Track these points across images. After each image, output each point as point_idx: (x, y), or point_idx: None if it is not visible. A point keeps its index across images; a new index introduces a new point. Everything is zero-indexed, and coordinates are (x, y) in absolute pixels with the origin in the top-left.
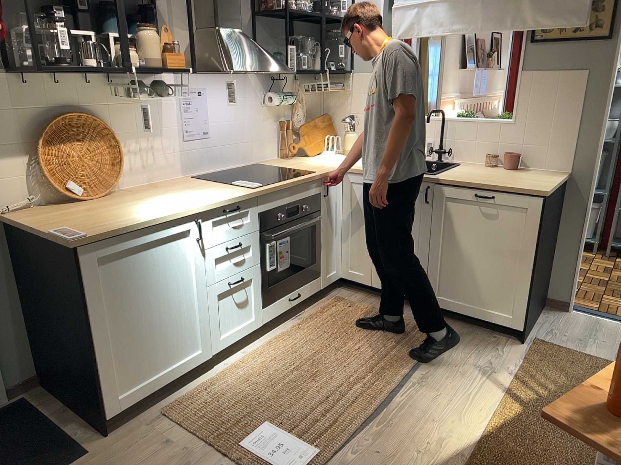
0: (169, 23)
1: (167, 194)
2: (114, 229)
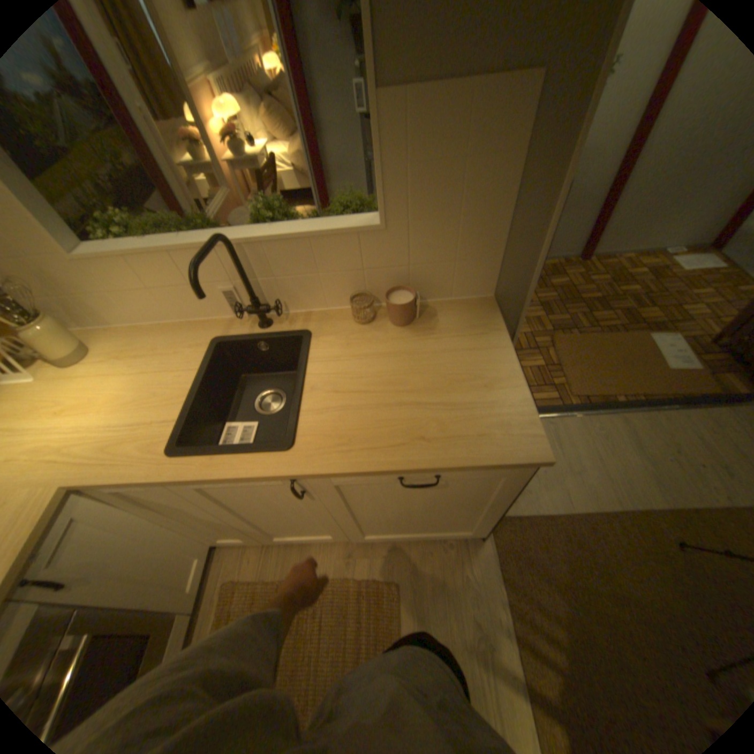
0: None
1: None
2: None
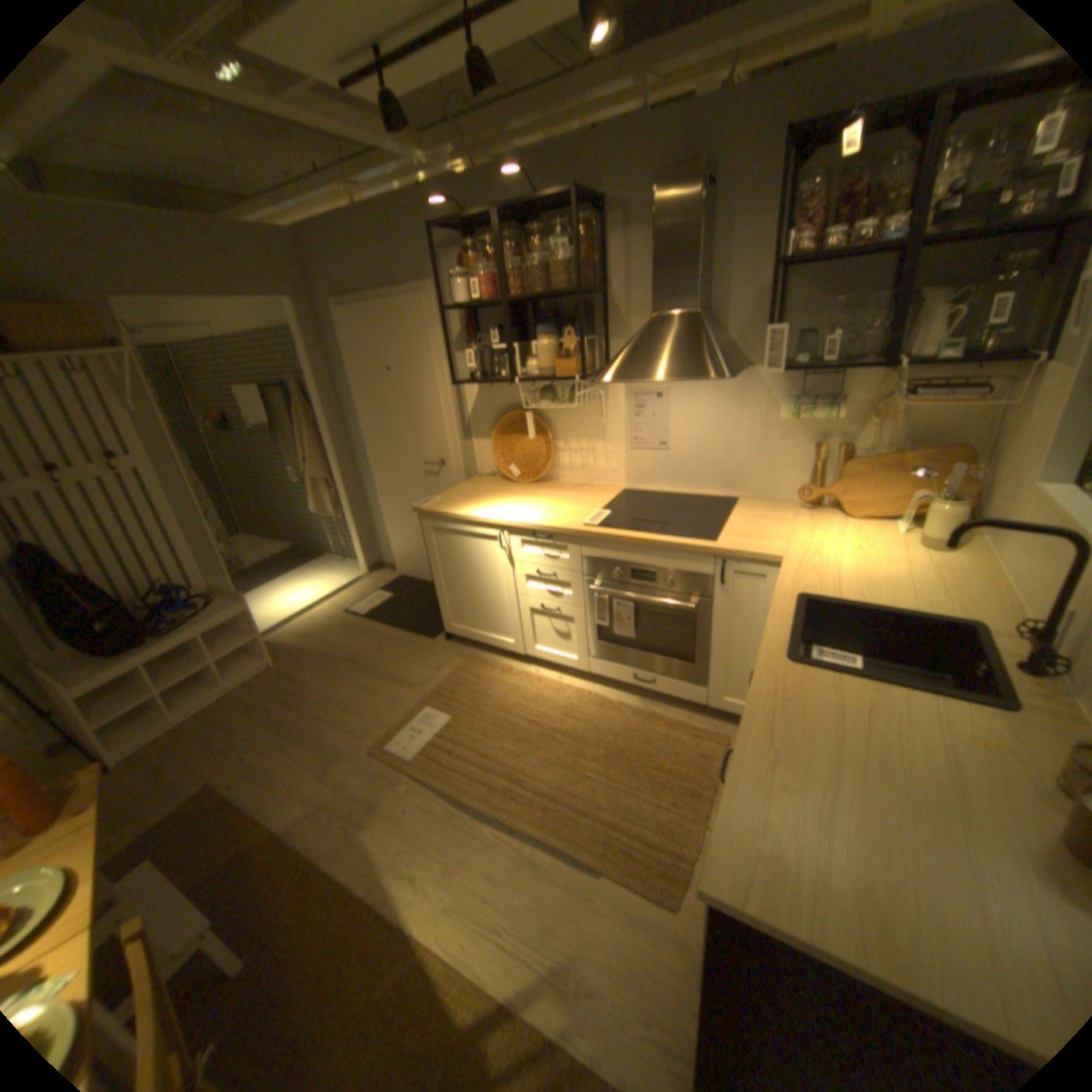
0: (624, 312)
1: (550, 498)
2: (437, 510)
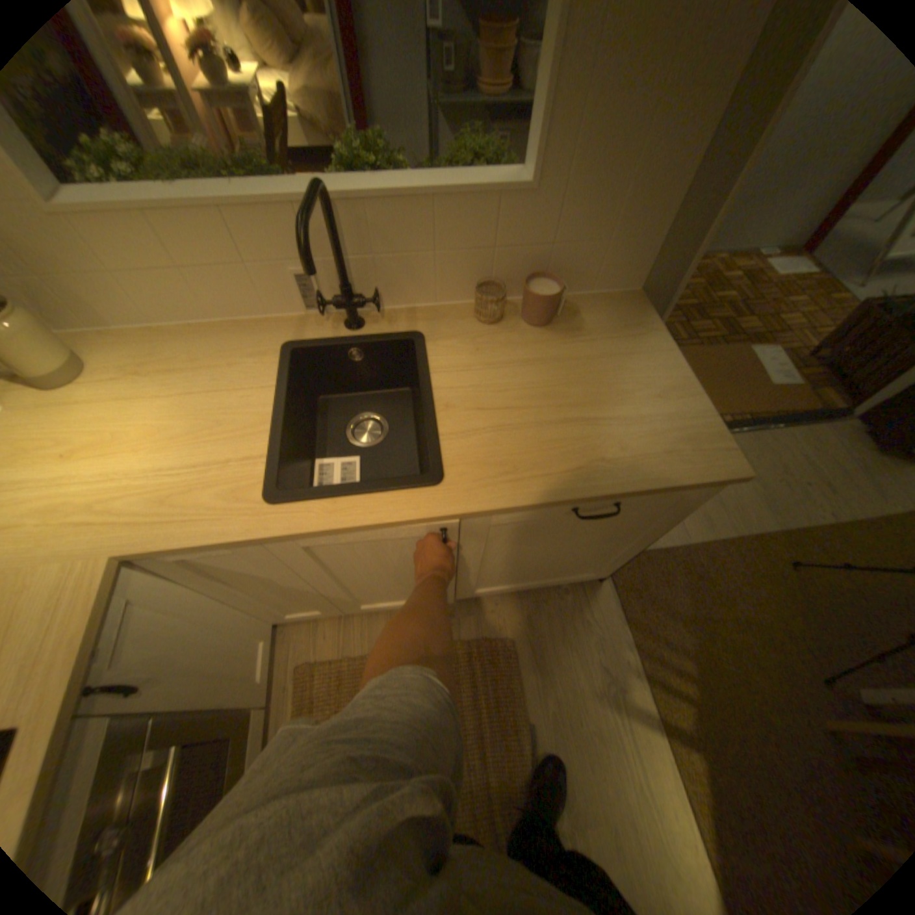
0: None
1: None
2: None
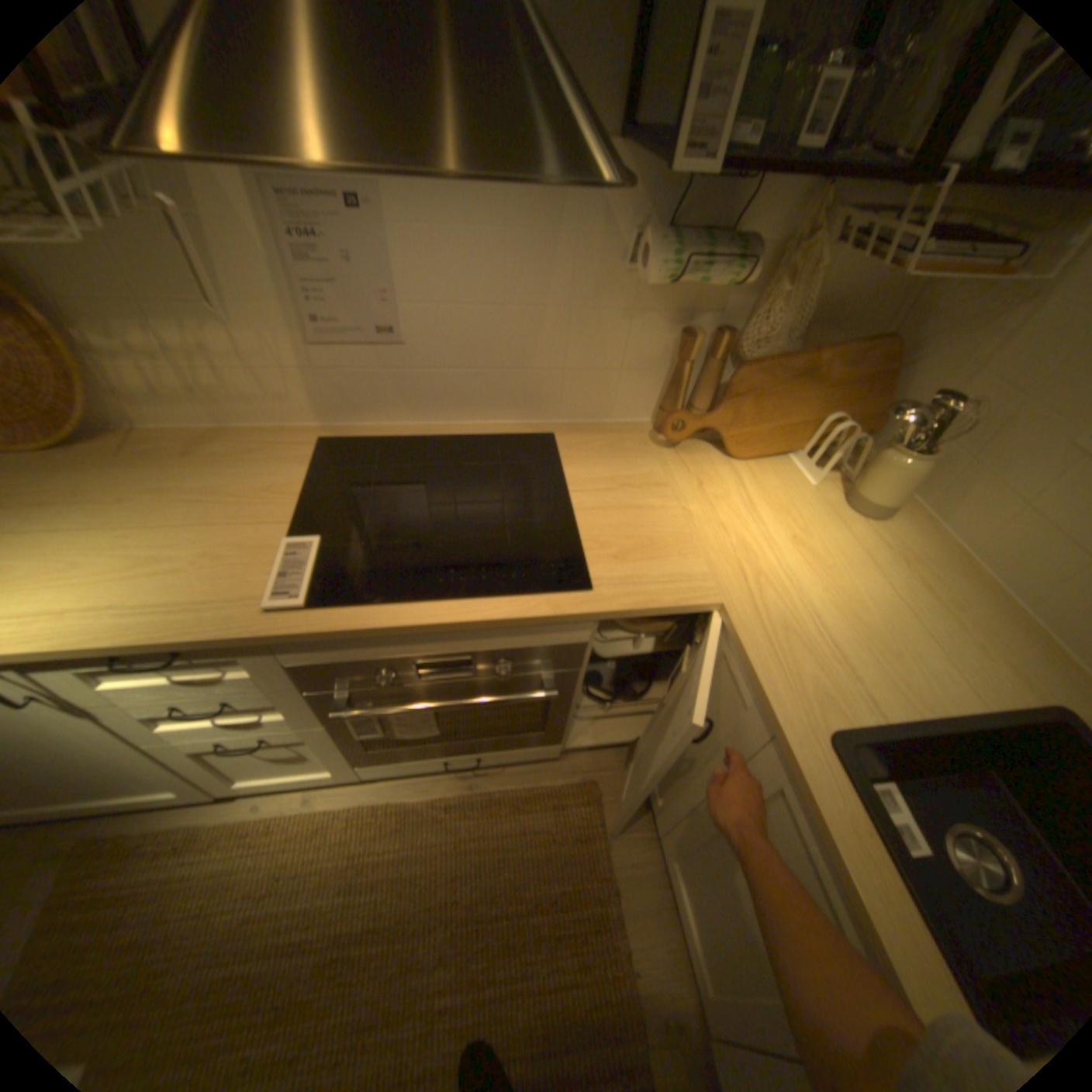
0: None
1: (126, 503)
2: None
